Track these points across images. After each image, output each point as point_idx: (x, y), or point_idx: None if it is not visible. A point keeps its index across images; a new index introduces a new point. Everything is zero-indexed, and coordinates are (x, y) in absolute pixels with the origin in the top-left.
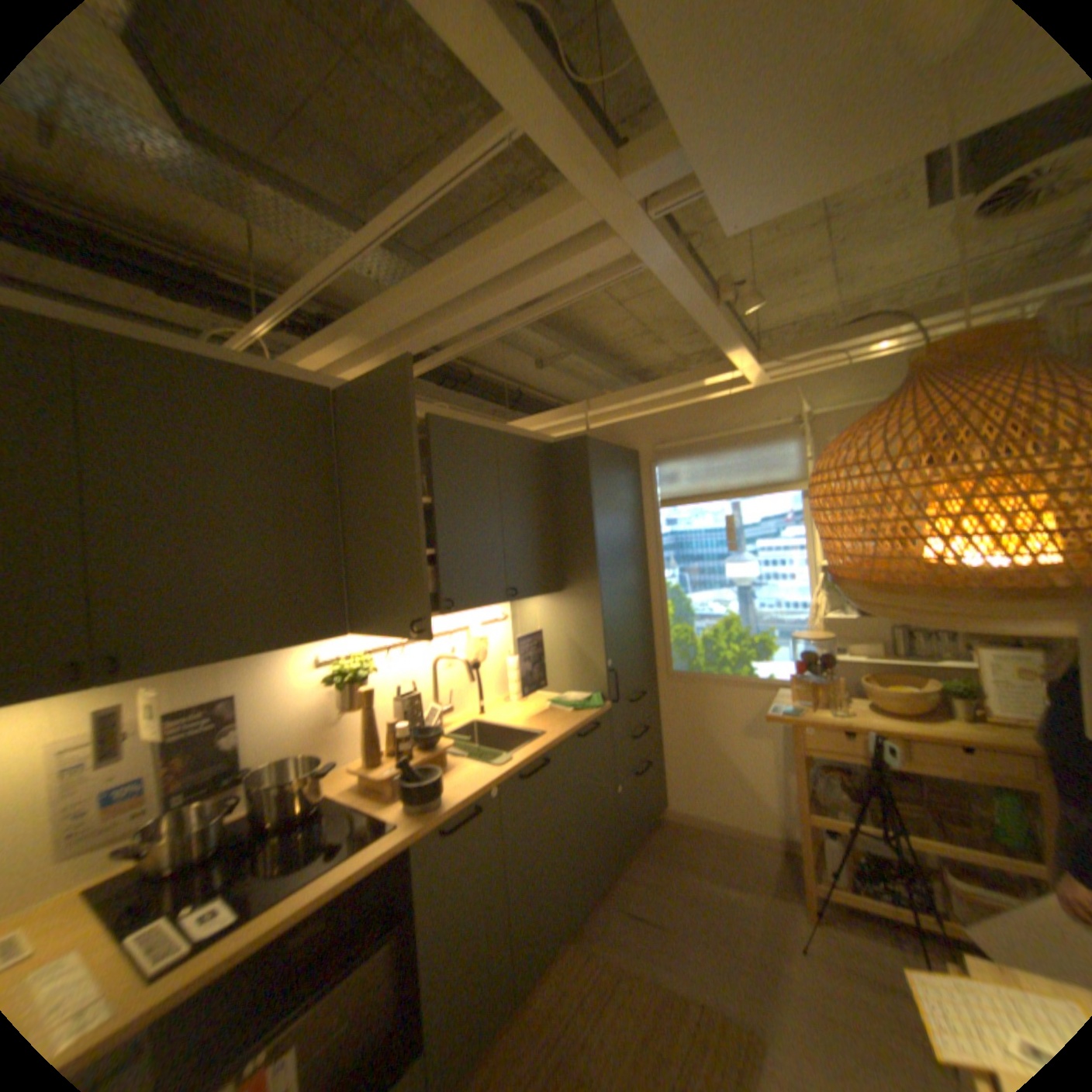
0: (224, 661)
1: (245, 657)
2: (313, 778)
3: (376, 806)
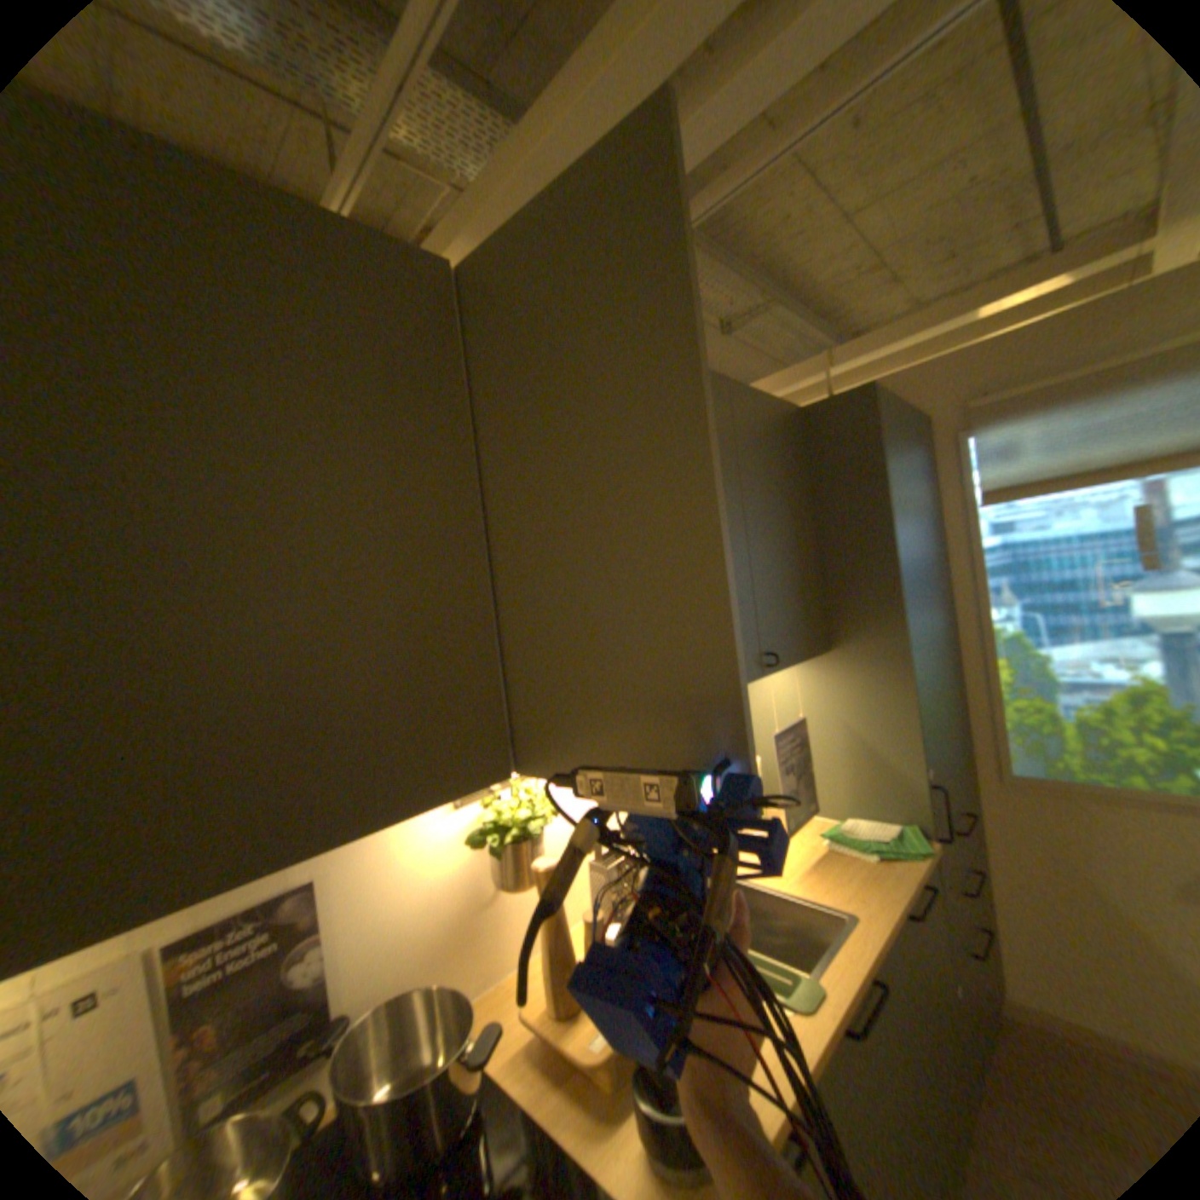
0: (247, 874)
1: (297, 855)
2: (461, 1058)
3: (587, 1116)
